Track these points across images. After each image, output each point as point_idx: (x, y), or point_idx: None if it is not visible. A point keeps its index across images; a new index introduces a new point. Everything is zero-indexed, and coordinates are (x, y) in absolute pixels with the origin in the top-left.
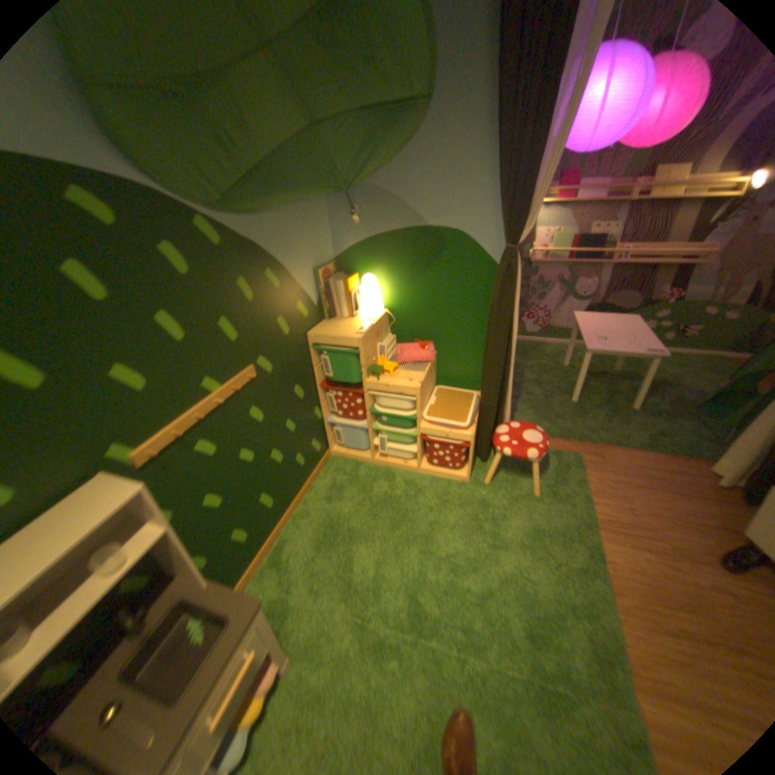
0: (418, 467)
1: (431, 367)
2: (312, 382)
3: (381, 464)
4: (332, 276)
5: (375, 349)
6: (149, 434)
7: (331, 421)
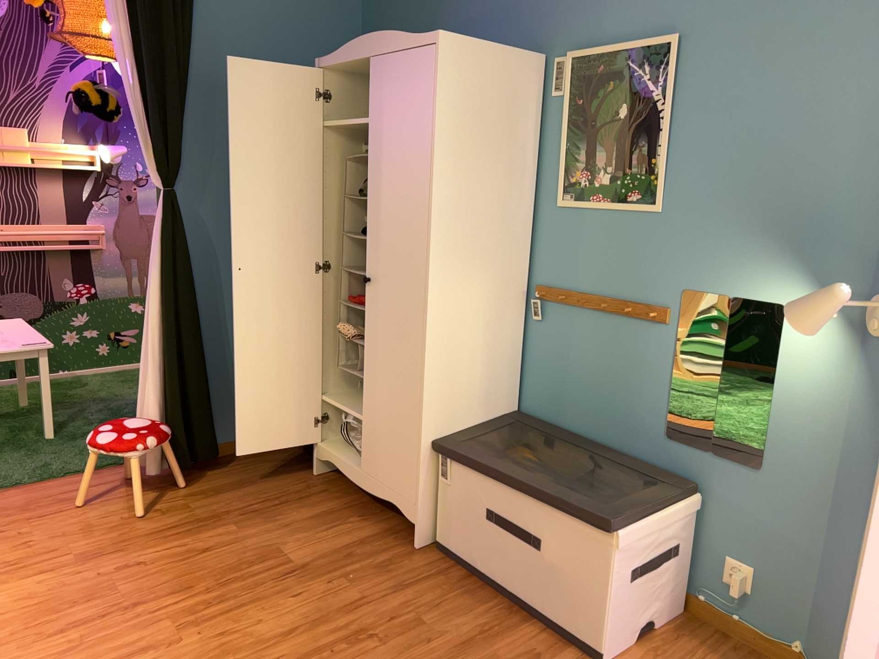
0: None
1: None
2: None
3: None
4: None
5: None
6: None
7: None
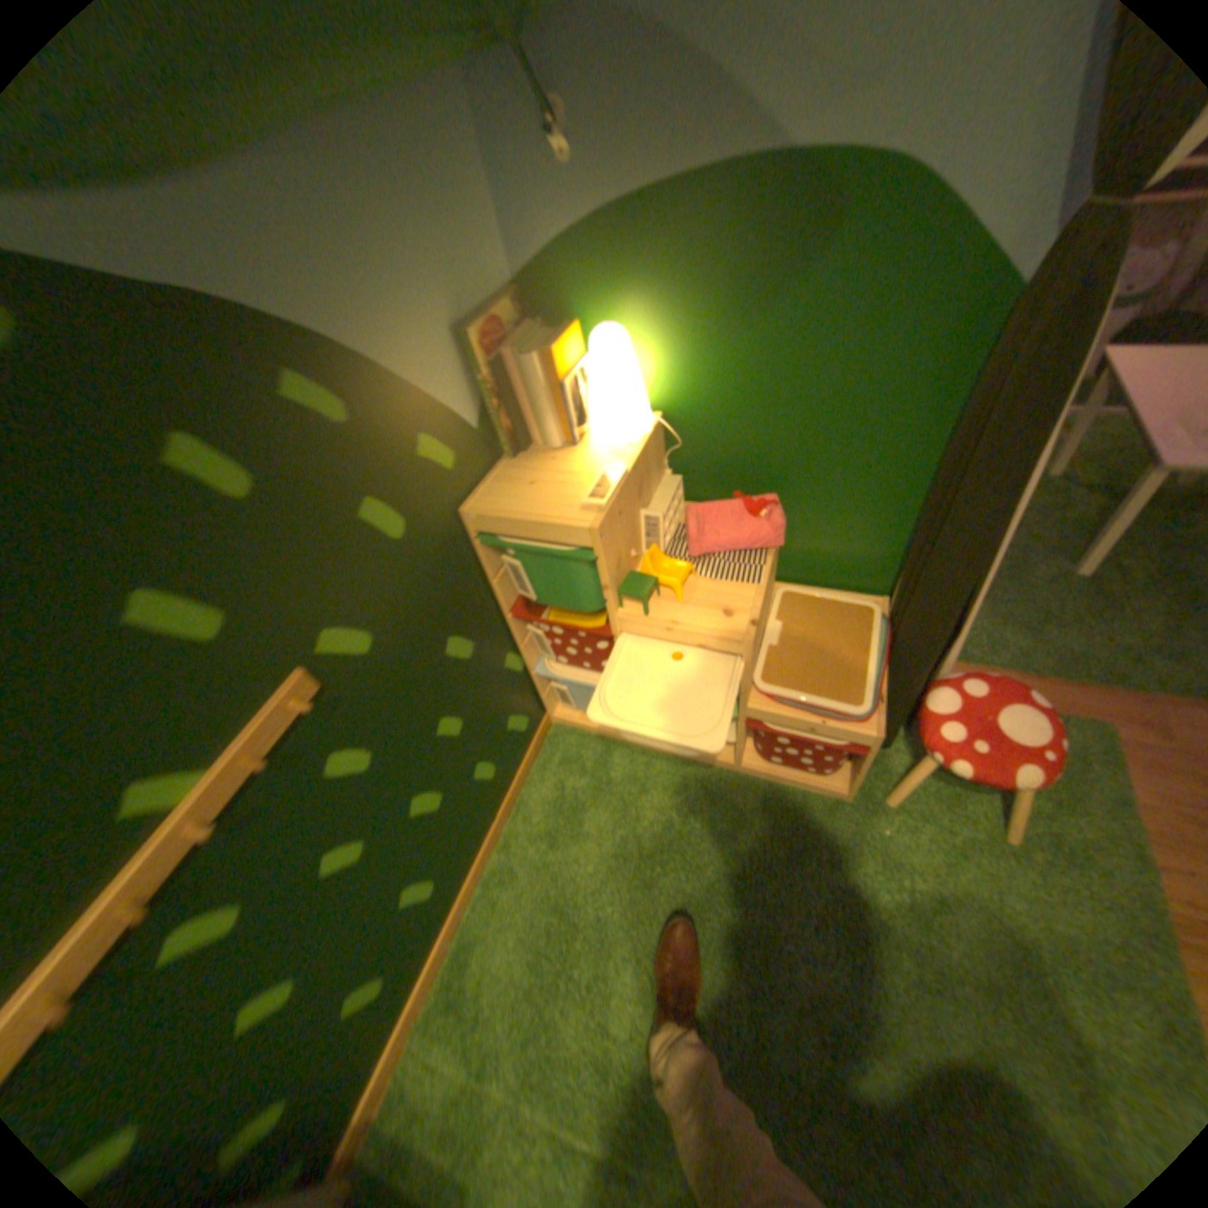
0: (738, 765)
1: (775, 557)
2: (491, 611)
3: (657, 748)
4: (511, 337)
5: (635, 529)
6: None
7: (546, 674)
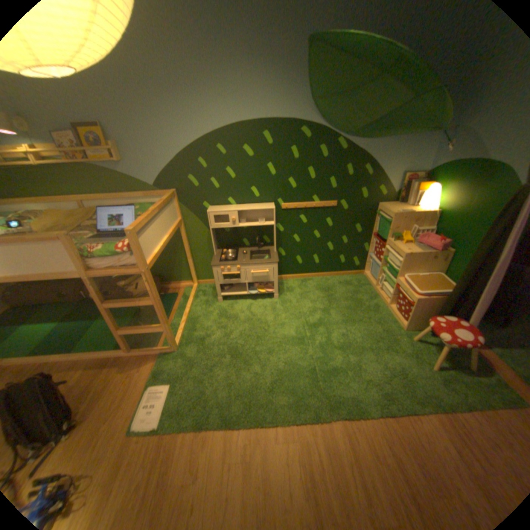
0: (389, 305)
1: (439, 256)
2: (369, 229)
3: (377, 292)
4: (417, 180)
5: (409, 227)
6: (288, 203)
7: (370, 256)
